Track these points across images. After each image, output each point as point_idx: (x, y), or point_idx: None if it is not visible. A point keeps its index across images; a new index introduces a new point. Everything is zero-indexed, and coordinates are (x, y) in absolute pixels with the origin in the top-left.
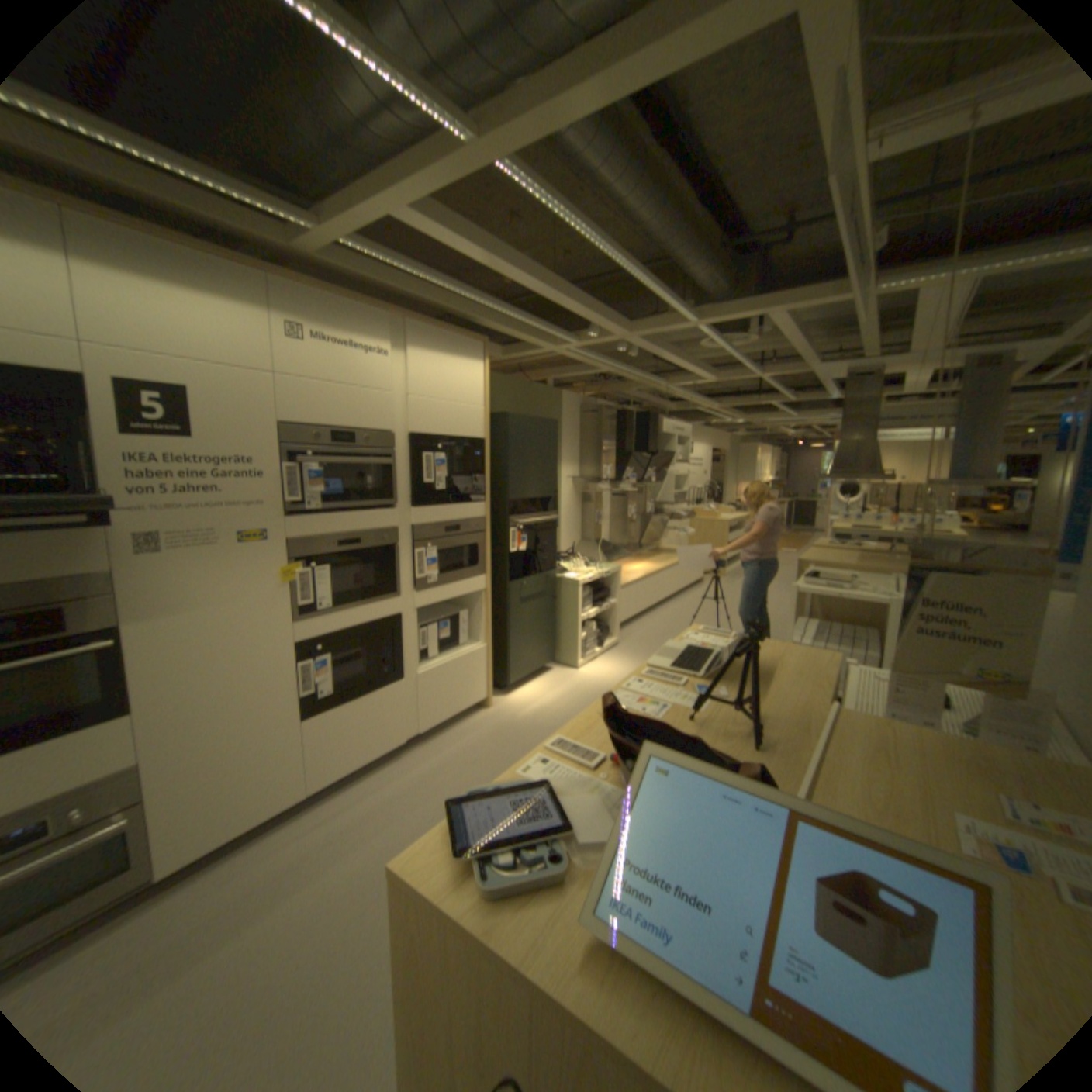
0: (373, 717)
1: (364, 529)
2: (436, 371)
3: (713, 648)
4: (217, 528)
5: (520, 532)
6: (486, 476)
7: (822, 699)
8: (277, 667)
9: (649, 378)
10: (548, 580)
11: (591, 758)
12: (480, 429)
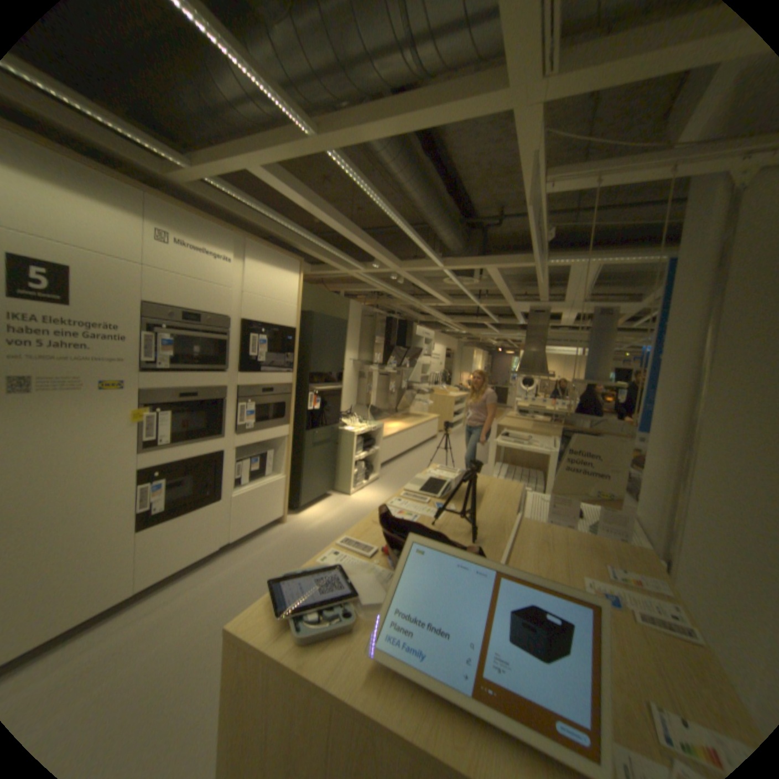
0: (194, 529)
1: (201, 386)
2: (265, 277)
3: (445, 479)
4: (82, 377)
5: (316, 395)
6: (295, 354)
7: (512, 512)
8: (120, 489)
9: (409, 298)
10: (333, 431)
11: (368, 550)
12: (293, 321)
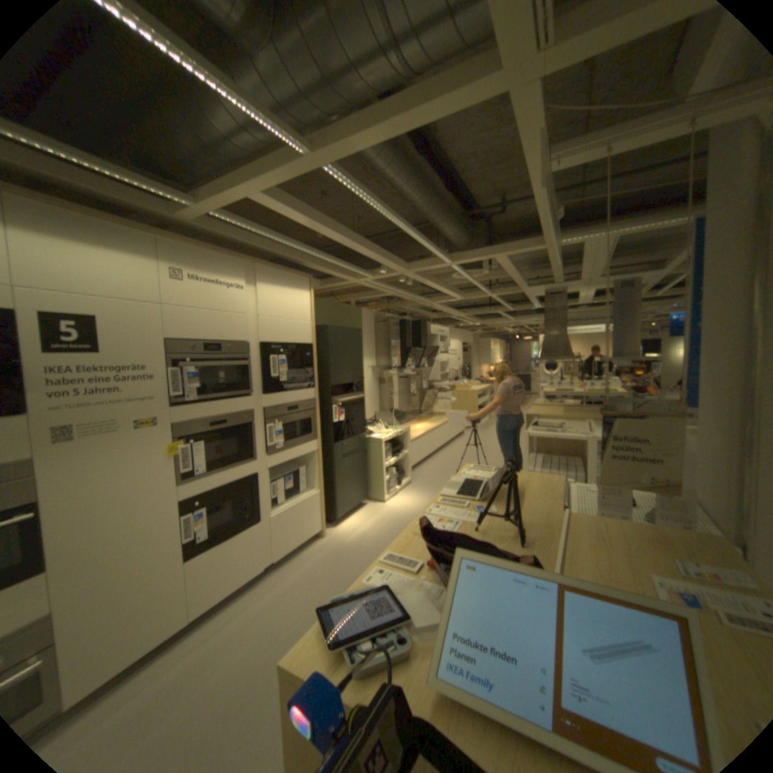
0: (238, 553)
1: (229, 412)
2: (277, 298)
3: (482, 479)
4: (117, 419)
5: (340, 407)
6: (314, 369)
7: (558, 508)
8: (164, 522)
9: (419, 298)
10: (361, 440)
11: (413, 565)
12: (309, 337)
